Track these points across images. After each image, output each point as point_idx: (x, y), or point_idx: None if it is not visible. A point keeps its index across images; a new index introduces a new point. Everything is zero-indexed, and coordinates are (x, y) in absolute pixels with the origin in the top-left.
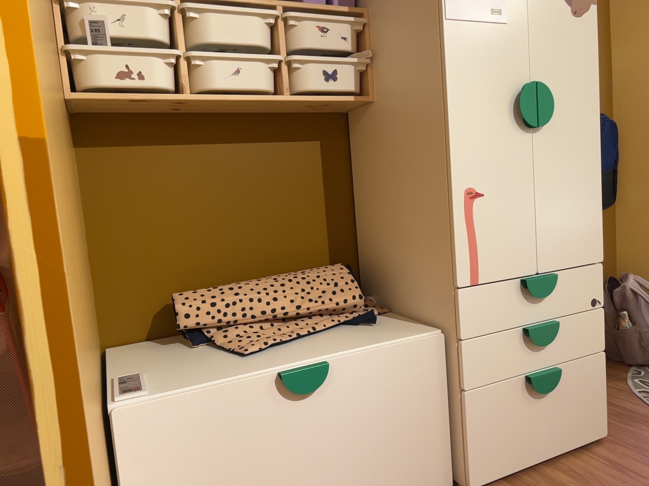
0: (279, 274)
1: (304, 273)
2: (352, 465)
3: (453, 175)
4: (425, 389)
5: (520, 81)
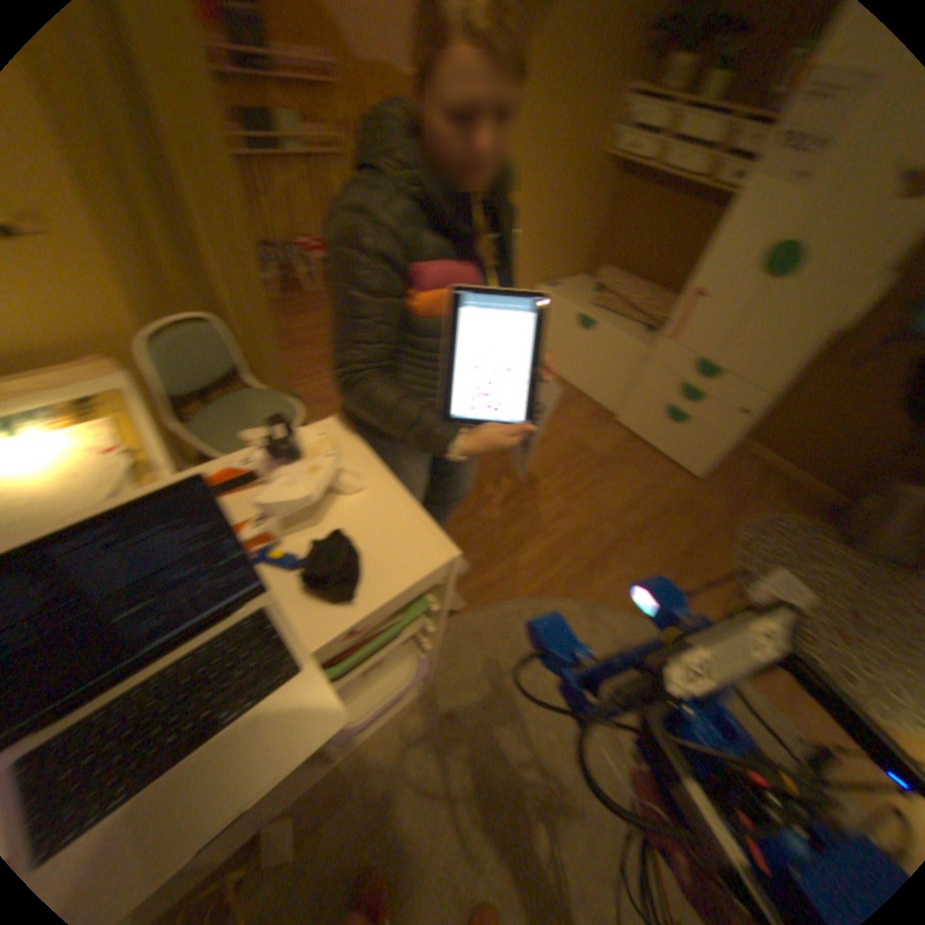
0: (657, 285)
1: (664, 292)
2: (588, 367)
3: (697, 275)
4: (629, 367)
5: (786, 236)
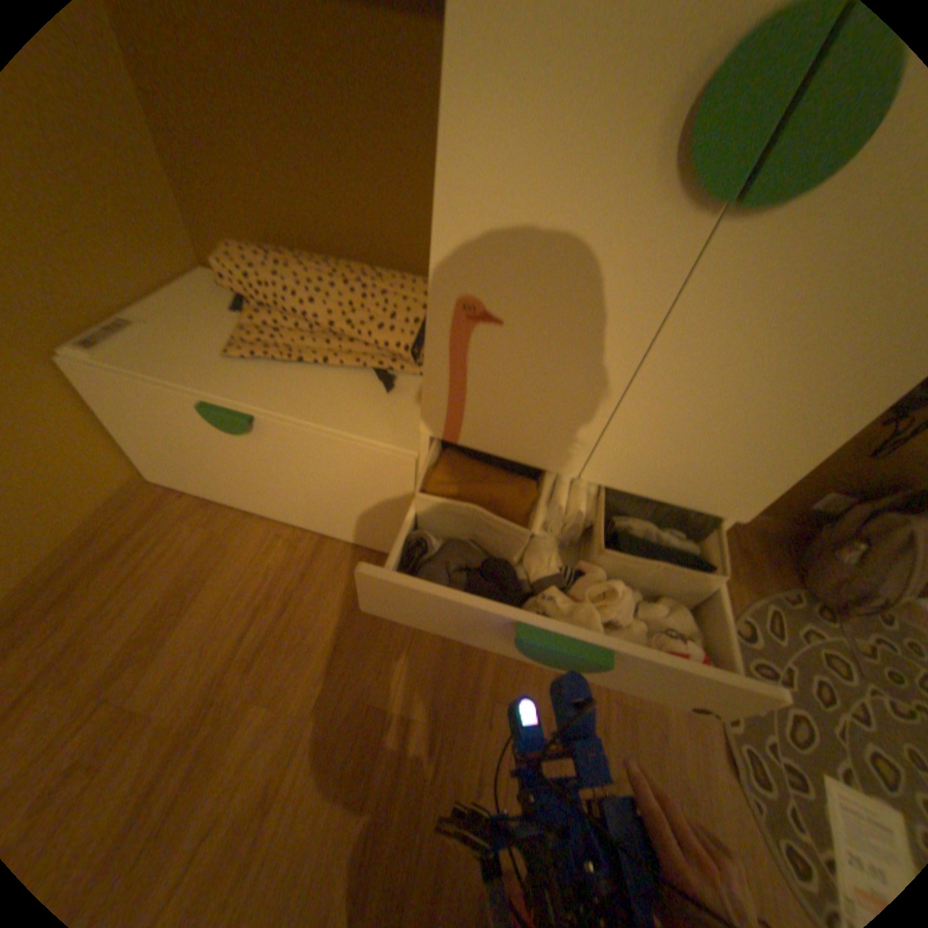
0: (354, 263)
1: (374, 277)
2: (299, 497)
3: (436, 251)
4: (381, 489)
5: None
